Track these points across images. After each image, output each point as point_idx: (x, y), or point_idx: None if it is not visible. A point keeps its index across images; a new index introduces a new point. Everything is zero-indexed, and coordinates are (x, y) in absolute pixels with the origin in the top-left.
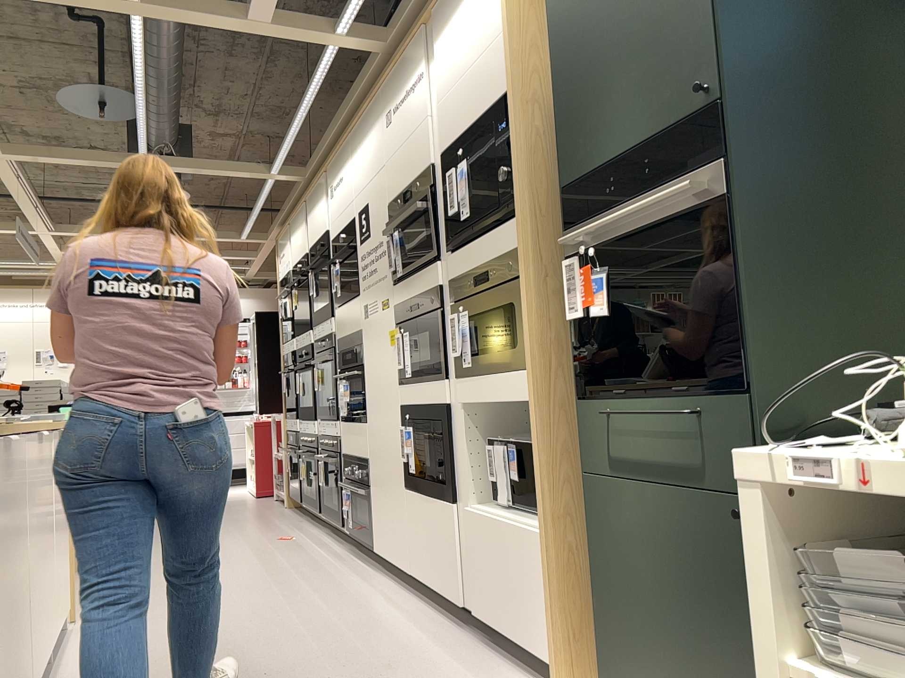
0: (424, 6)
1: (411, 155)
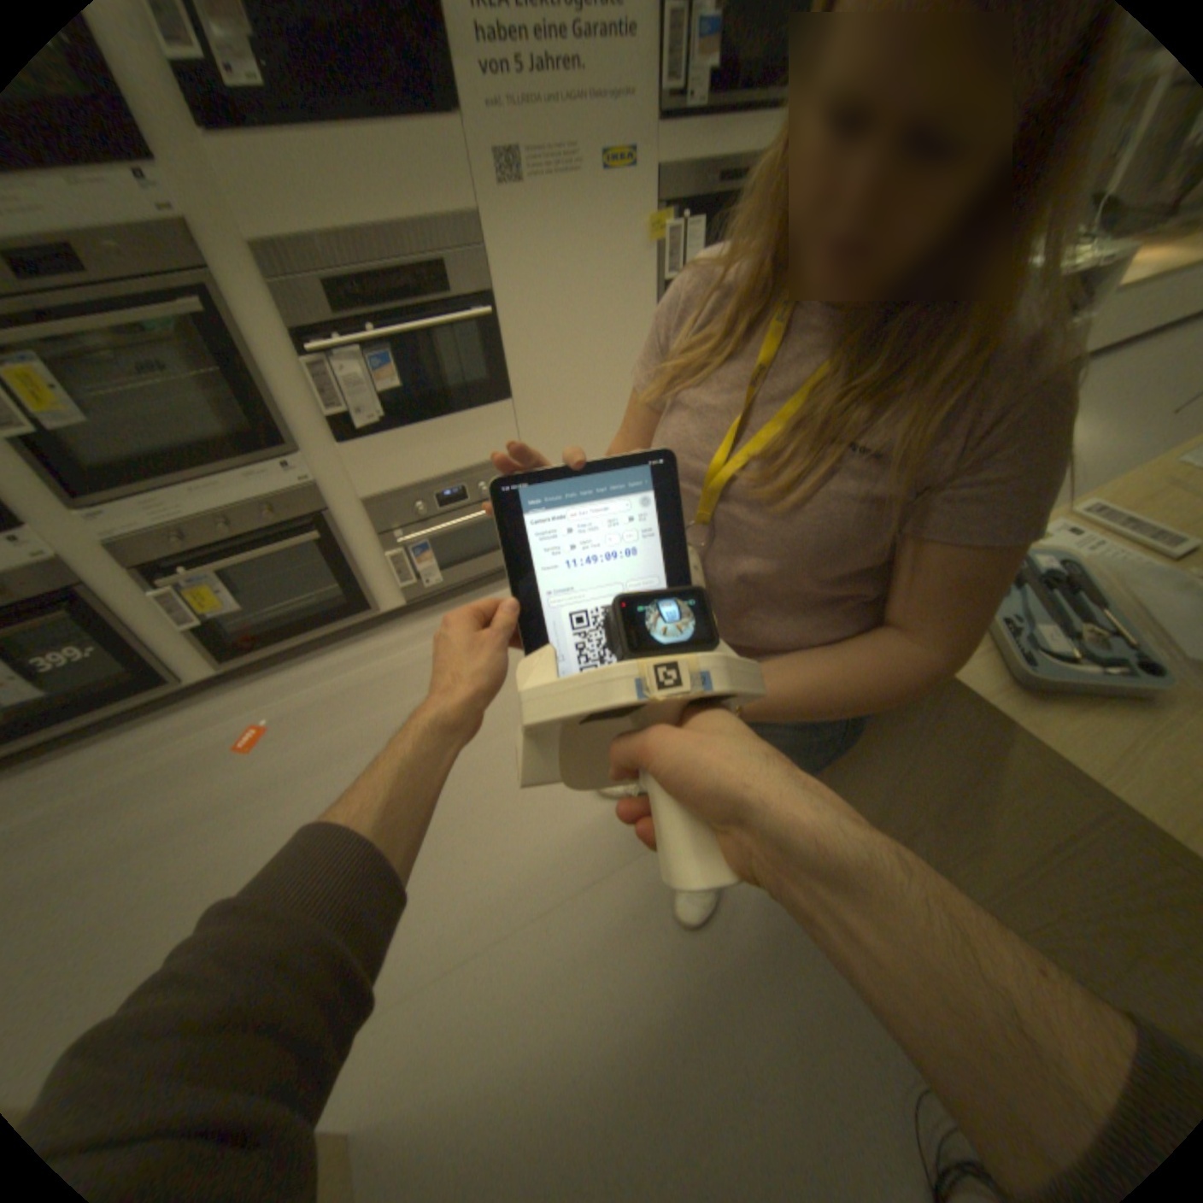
0: None
1: None
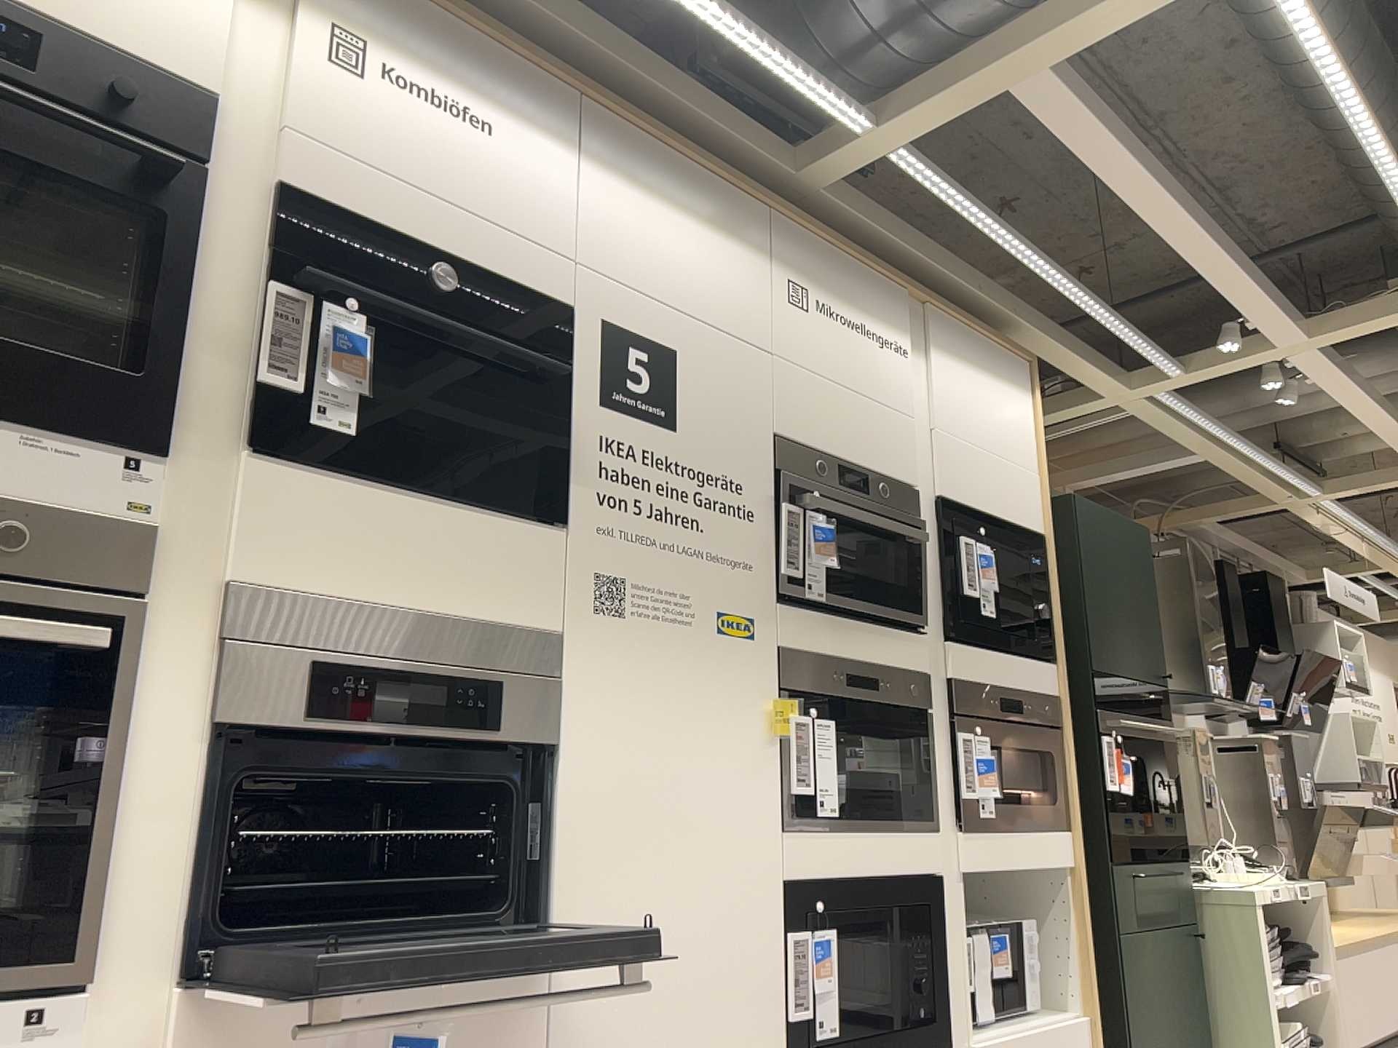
0: (882, 247)
1: (866, 424)
